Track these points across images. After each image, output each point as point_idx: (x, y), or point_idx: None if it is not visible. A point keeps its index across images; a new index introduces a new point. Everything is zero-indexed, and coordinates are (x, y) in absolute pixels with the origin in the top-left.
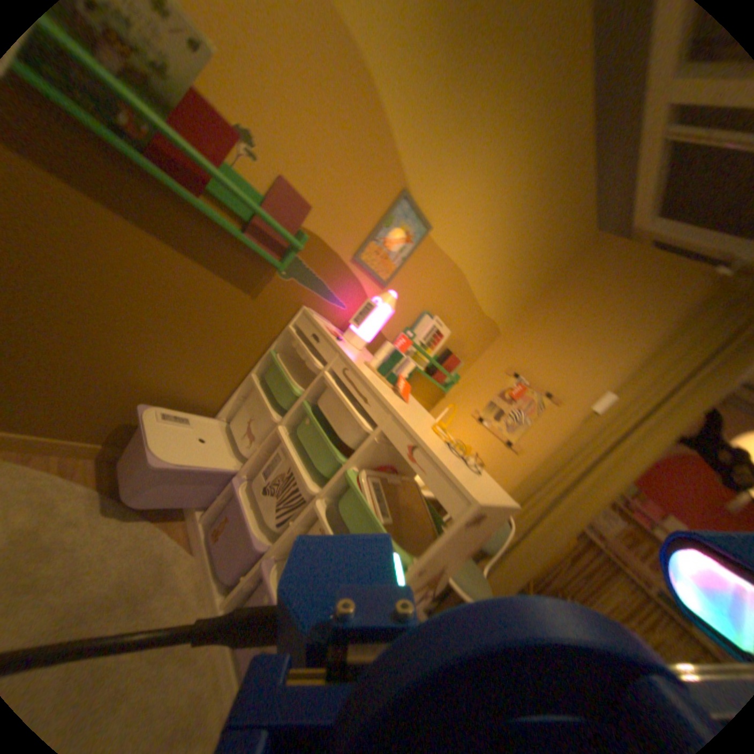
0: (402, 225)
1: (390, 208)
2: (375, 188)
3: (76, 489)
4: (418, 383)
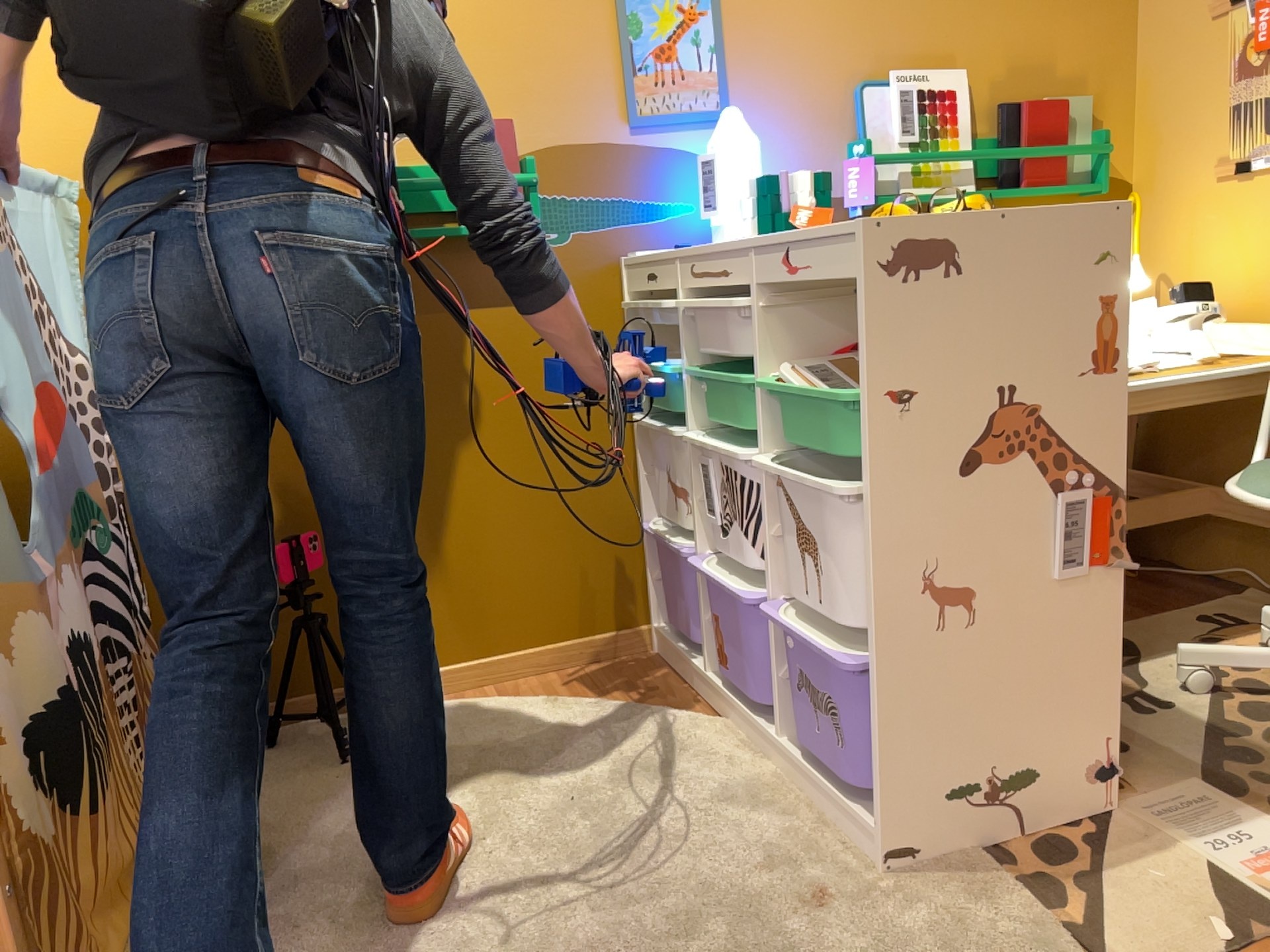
0: (656, 7)
1: (612, 7)
2: (567, 7)
3: (520, 697)
4: None
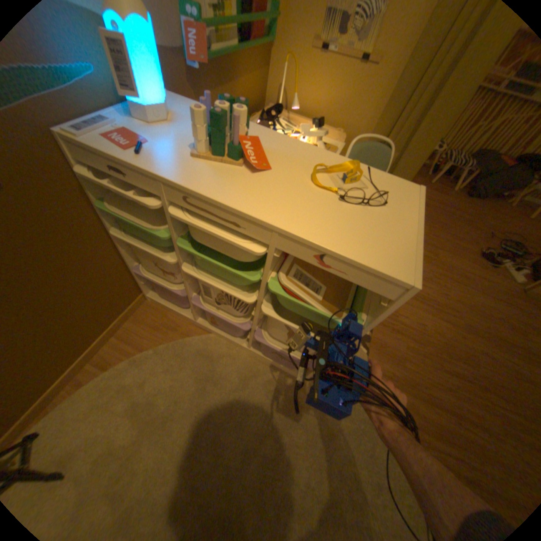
0: None
1: None
2: None
3: (115, 366)
4: (240, 55)
